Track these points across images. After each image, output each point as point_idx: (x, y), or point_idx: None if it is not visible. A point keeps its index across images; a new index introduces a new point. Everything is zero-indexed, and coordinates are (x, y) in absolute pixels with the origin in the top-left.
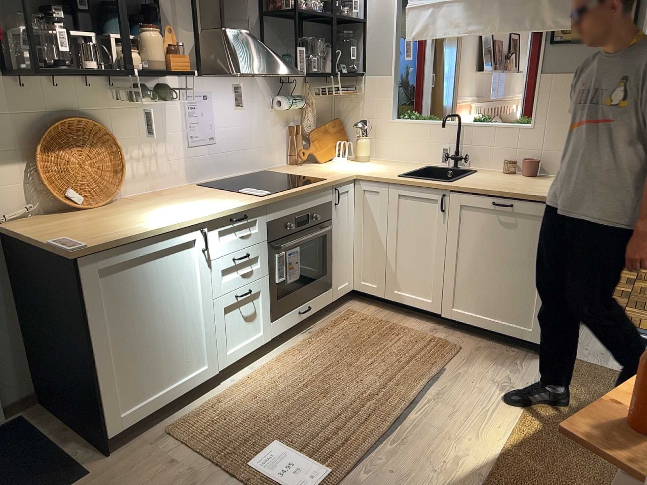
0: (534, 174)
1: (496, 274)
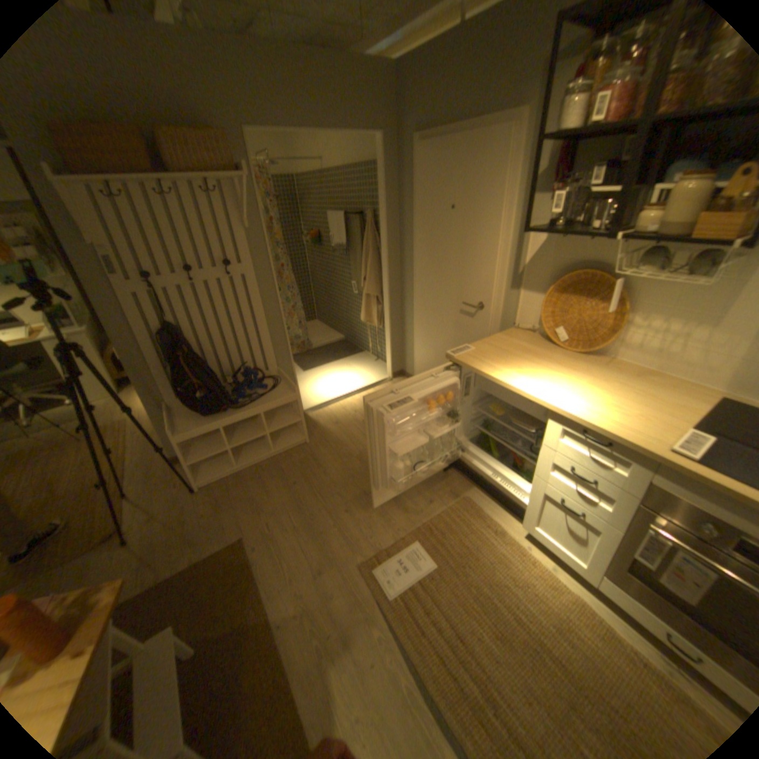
0: None
1: None
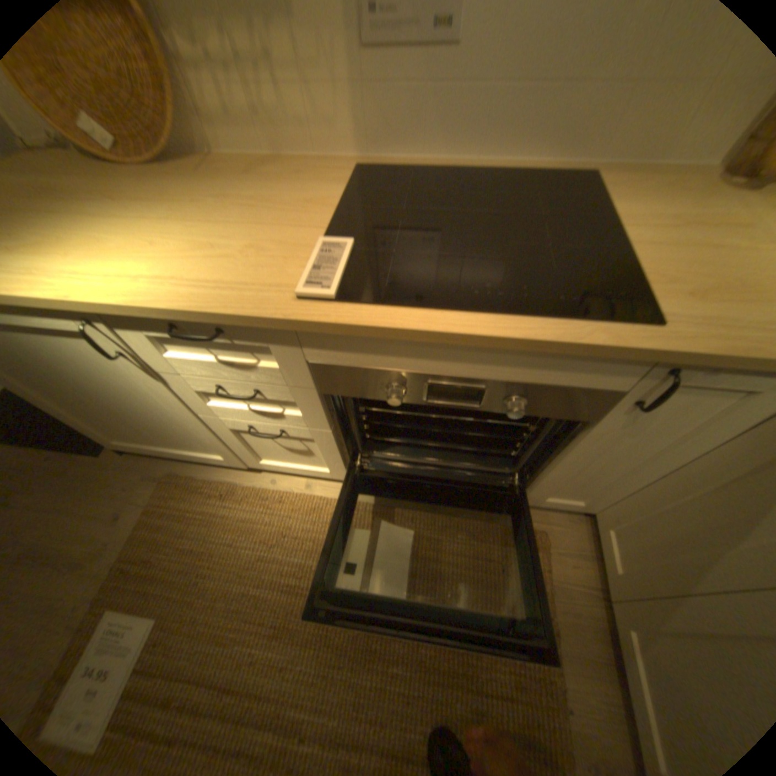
0: None
1: None
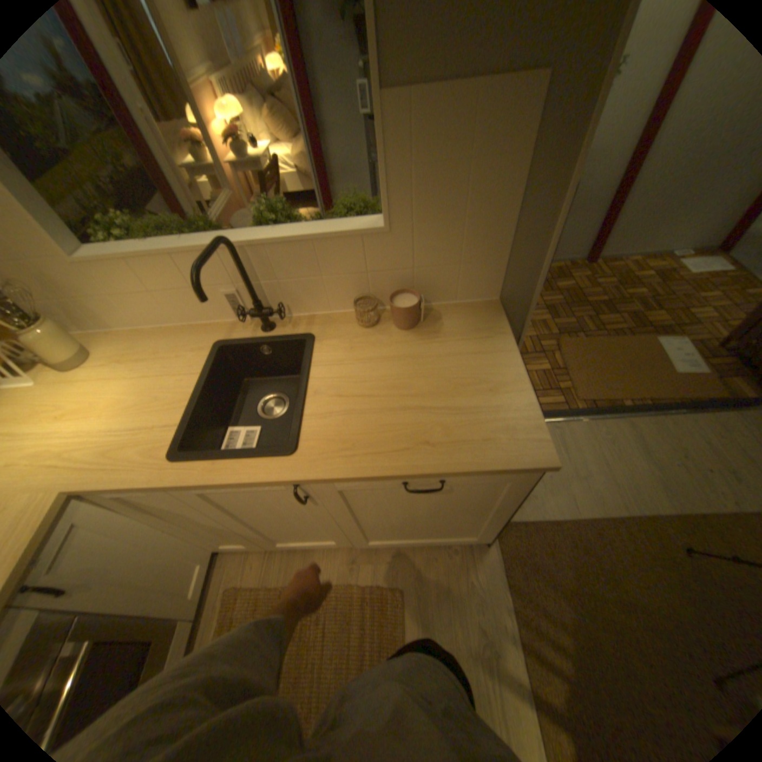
0: (414, 324)
1: (420, 522)
